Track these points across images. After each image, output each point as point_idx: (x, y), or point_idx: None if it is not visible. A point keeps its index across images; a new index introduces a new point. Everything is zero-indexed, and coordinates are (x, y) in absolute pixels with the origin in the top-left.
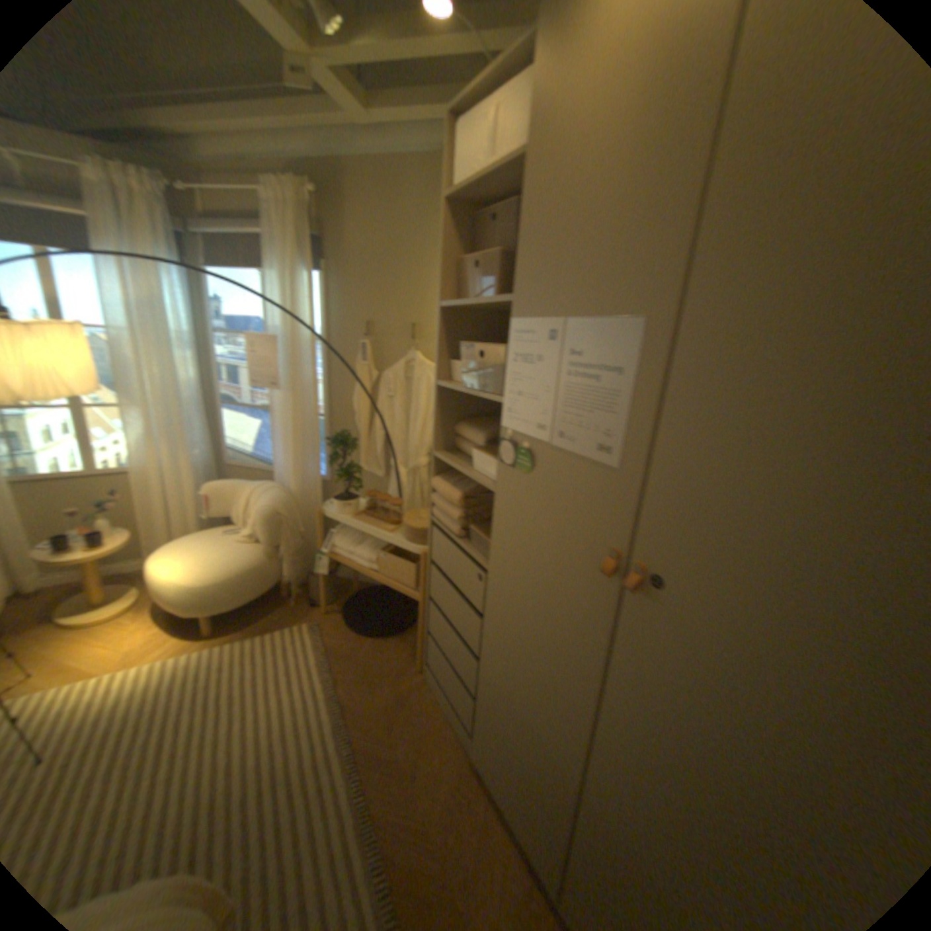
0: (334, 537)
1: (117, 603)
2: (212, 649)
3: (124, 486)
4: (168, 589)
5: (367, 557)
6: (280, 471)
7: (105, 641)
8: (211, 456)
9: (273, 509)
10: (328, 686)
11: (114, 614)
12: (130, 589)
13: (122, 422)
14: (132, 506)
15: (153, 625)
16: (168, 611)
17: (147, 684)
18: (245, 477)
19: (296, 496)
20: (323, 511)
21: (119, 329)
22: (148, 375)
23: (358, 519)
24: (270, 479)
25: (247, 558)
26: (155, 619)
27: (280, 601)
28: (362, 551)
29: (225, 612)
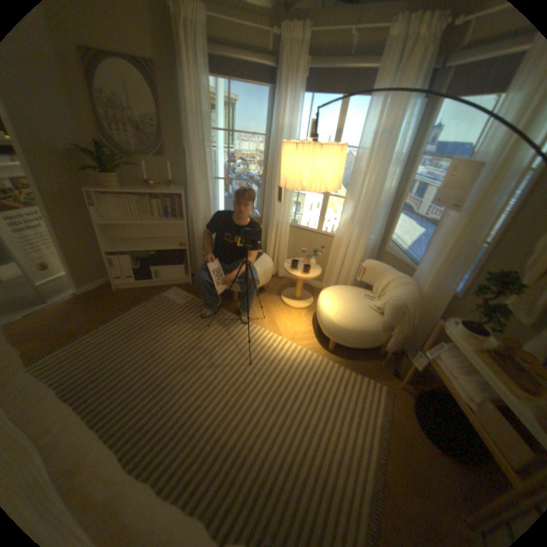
0: (444, 352)
1: (304, 302)
2: (330, 361)
3: (330, 244)
4: (324, 315)
5: (471, 394)
6: (423, 273)
7: (292, 319)
8: (380, 242)
9: (405, 302)
10: (384, 455)
11: (301, 307)
12: (311, 297)
13: (343, 208)
14: (329, 255)
15: (312, 324)
16: (320, 325)
17: (297, 358)
18: (394, 263)
19: (425, 297)
20: (446, 327)
21: (366, 149)
22: (368, 182)
23: (482, 358)
24: (411, 273)
25: (372, 323)
26: (314, 321)
27: (377, 356)
28: (469, 385)
29: (345, 346)
